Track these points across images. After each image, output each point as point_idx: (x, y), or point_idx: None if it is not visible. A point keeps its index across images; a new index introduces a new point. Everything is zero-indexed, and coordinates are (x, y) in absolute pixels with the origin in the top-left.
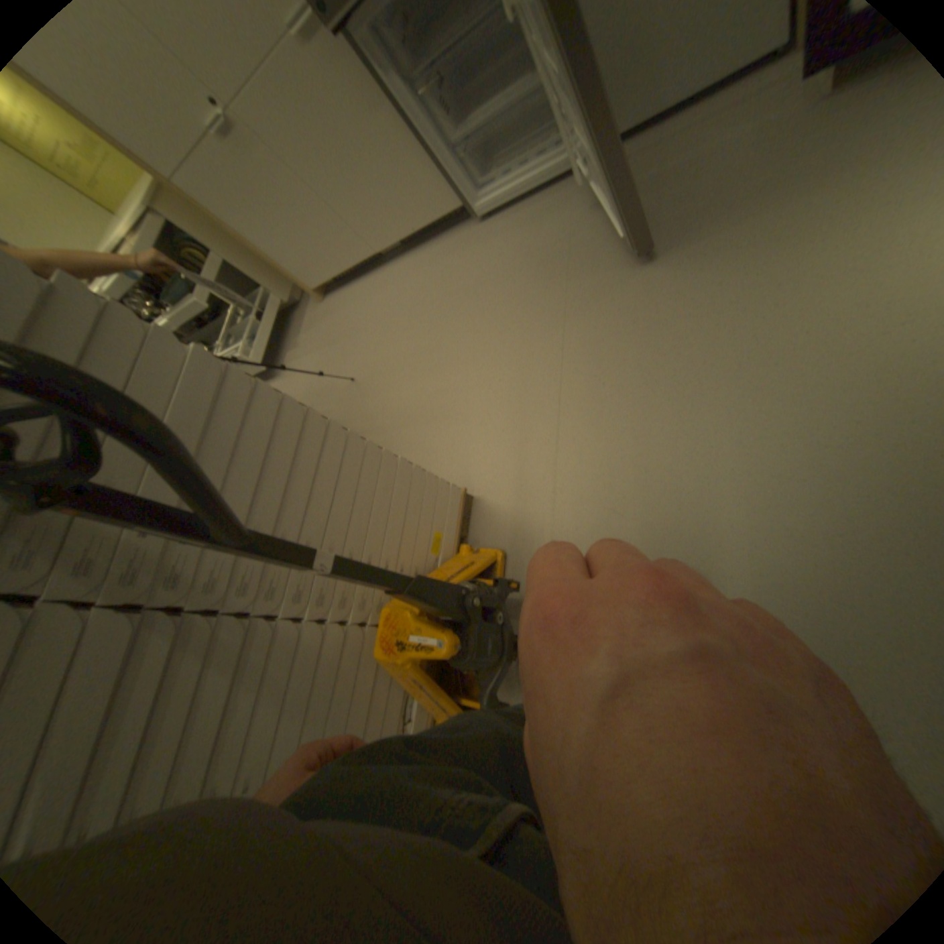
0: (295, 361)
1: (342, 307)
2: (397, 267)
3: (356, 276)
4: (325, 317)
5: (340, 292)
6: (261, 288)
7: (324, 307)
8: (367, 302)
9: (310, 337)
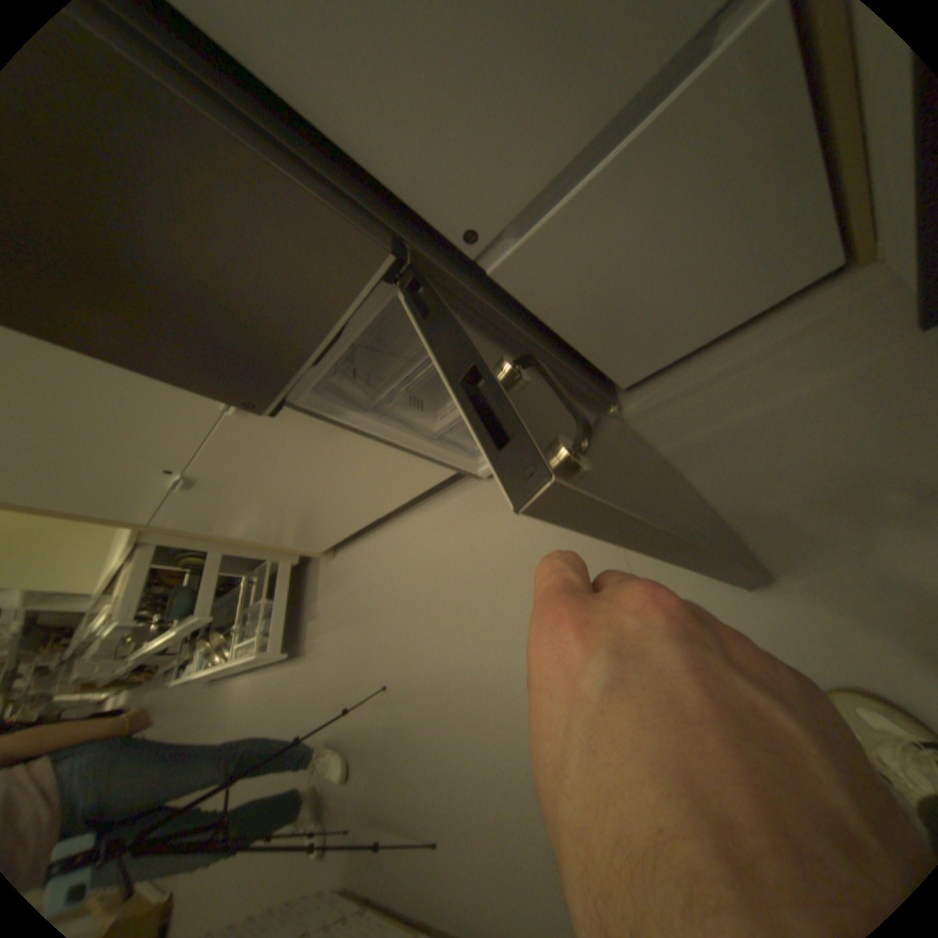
0: (320, 637)
1: (357, 571)
2: (407, 528)
3: (366, 531)
4: (342, 581)
5: (352, 549)
6: (271, 560)
7: (339, 567)
8: (382, 570)
9: (330, 605)
